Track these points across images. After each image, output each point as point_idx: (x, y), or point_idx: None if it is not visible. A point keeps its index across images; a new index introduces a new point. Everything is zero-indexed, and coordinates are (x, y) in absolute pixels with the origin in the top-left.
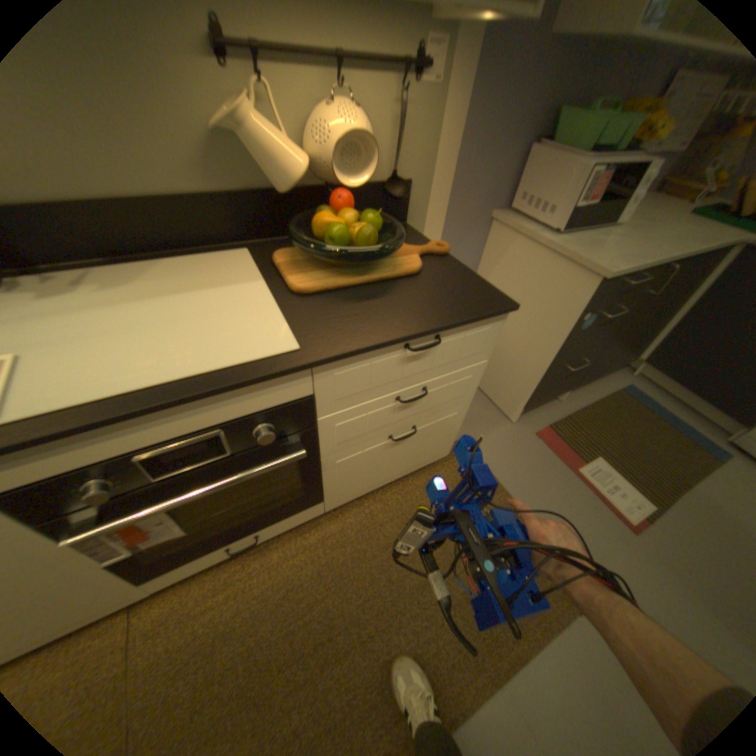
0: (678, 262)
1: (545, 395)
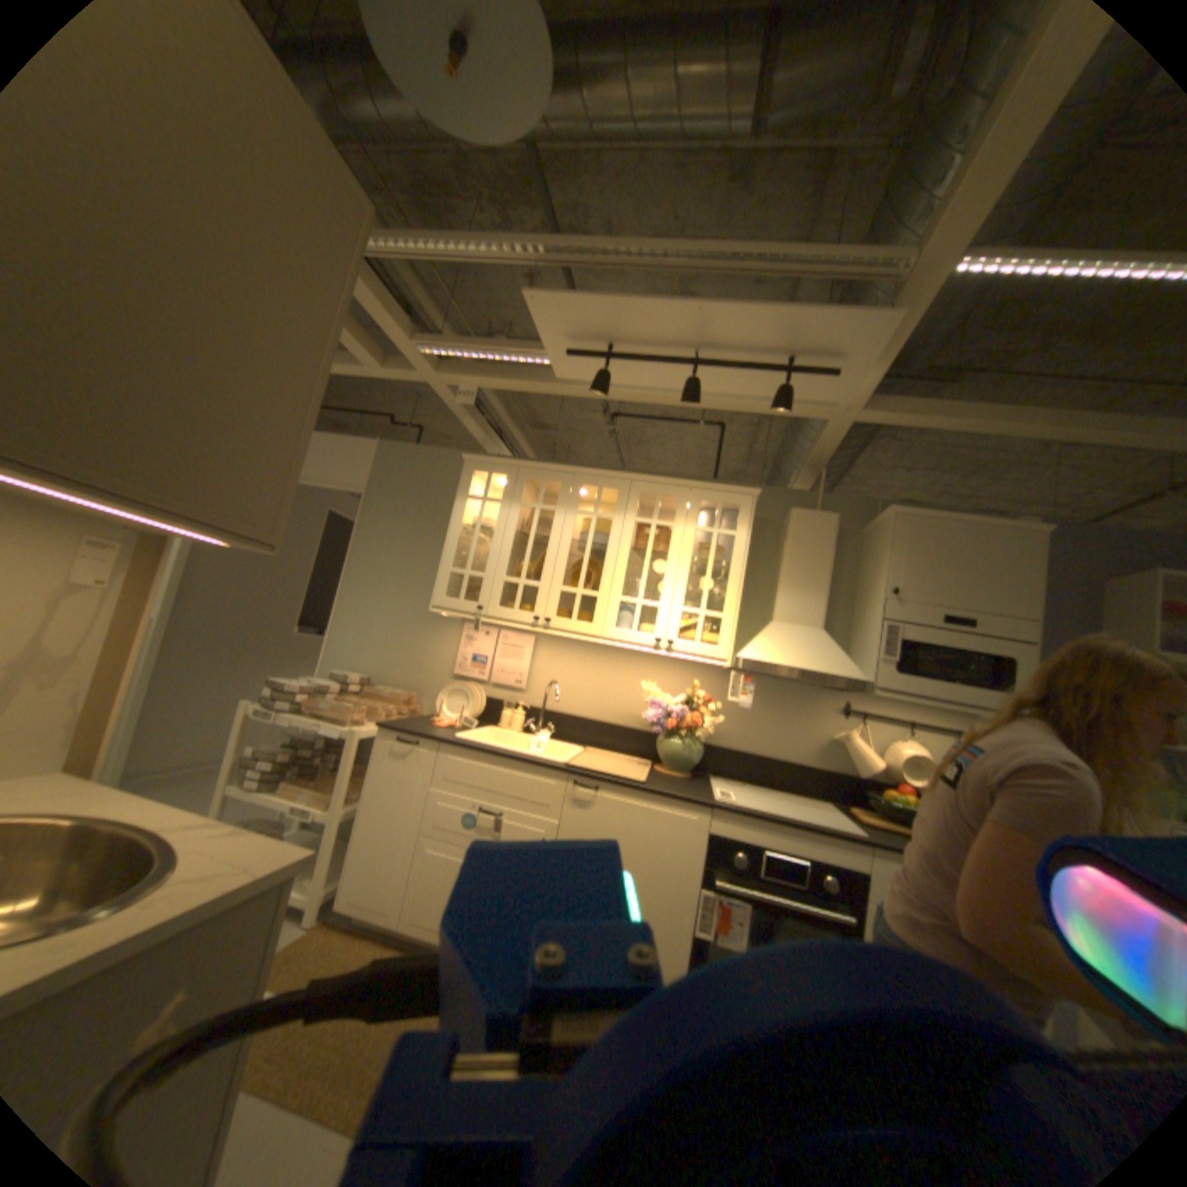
0: None
1: None
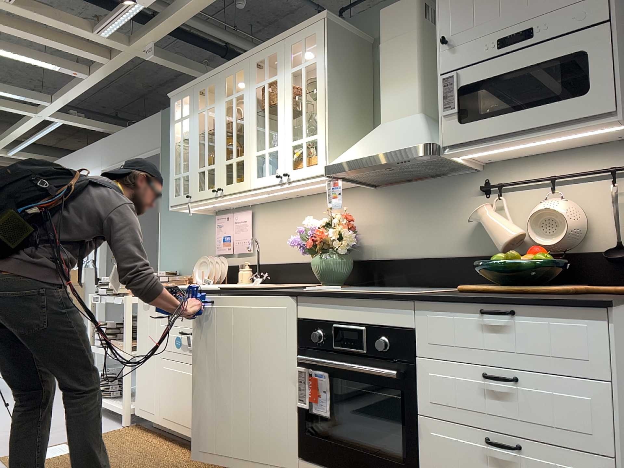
0: None
1: None
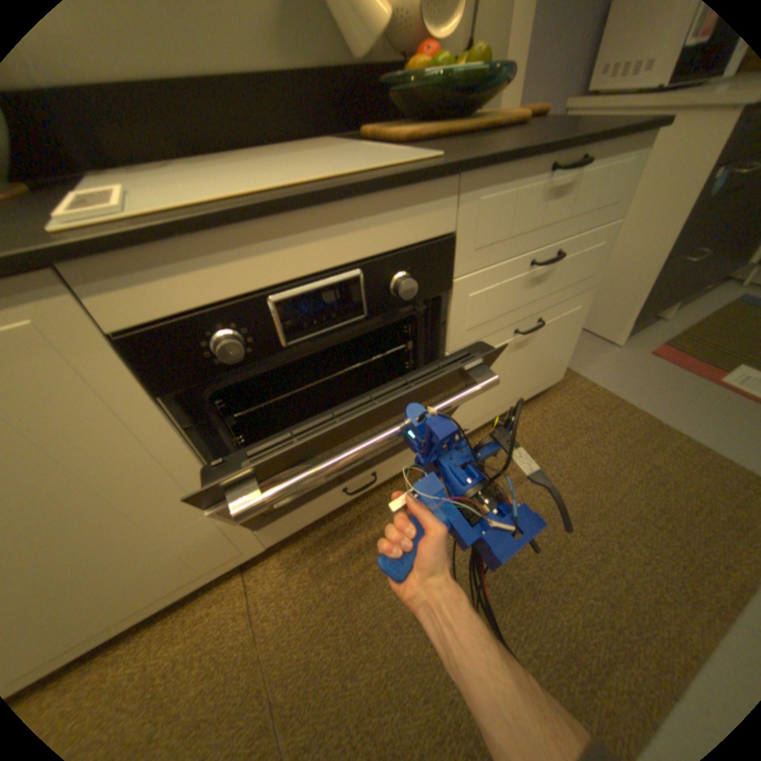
0: None
1: (658, 303)
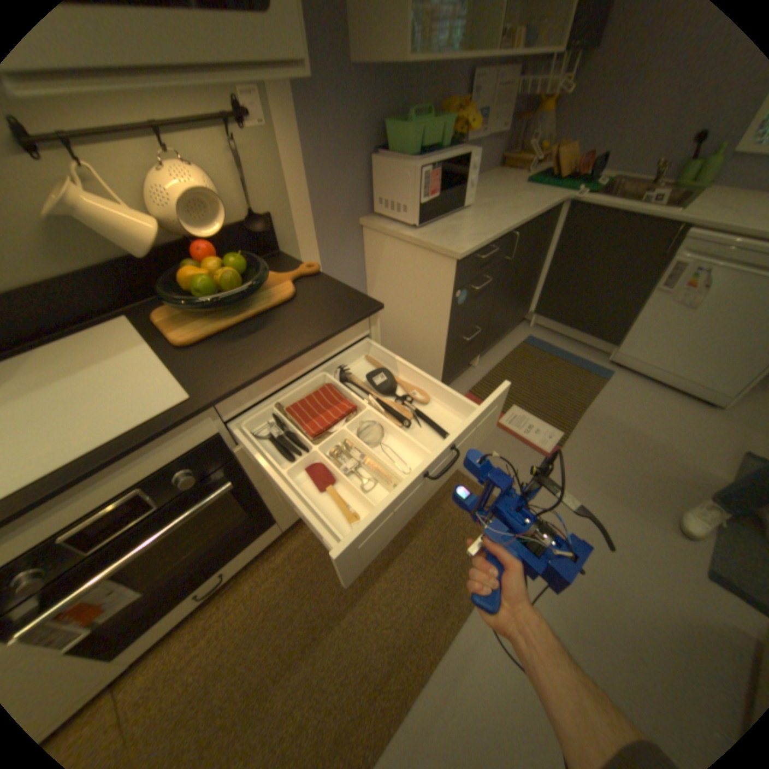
0: (518, 230)
1: (454, 367)
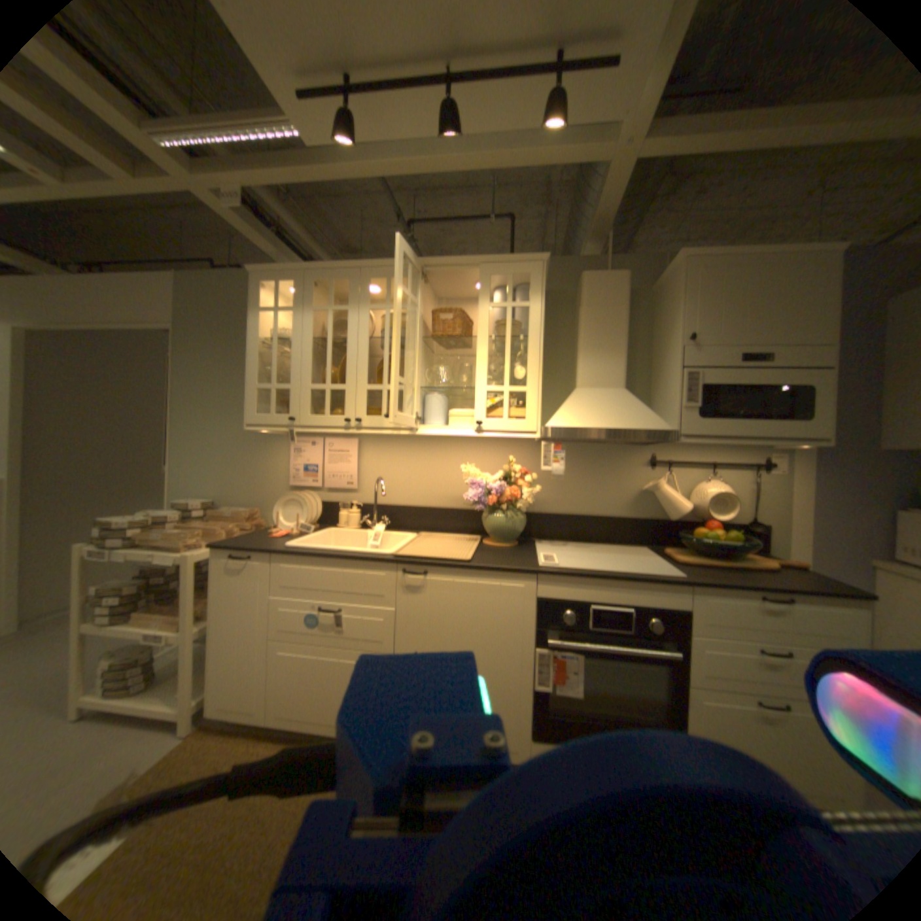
0: None
1: None
